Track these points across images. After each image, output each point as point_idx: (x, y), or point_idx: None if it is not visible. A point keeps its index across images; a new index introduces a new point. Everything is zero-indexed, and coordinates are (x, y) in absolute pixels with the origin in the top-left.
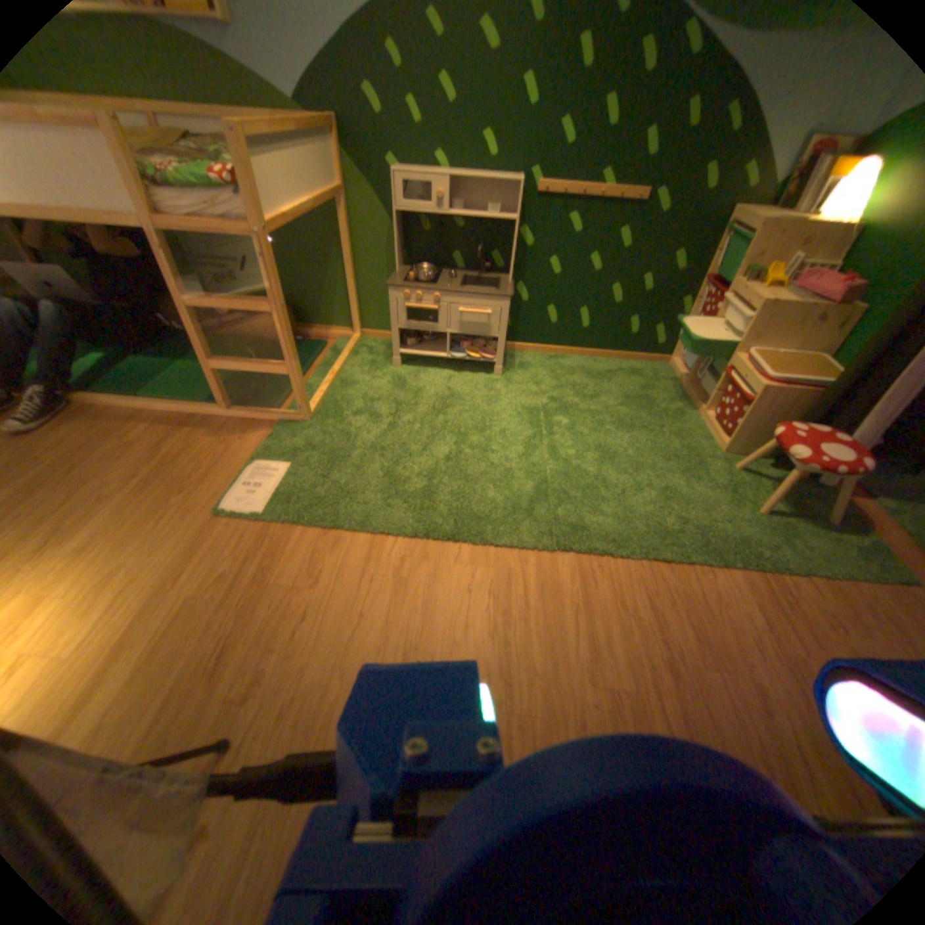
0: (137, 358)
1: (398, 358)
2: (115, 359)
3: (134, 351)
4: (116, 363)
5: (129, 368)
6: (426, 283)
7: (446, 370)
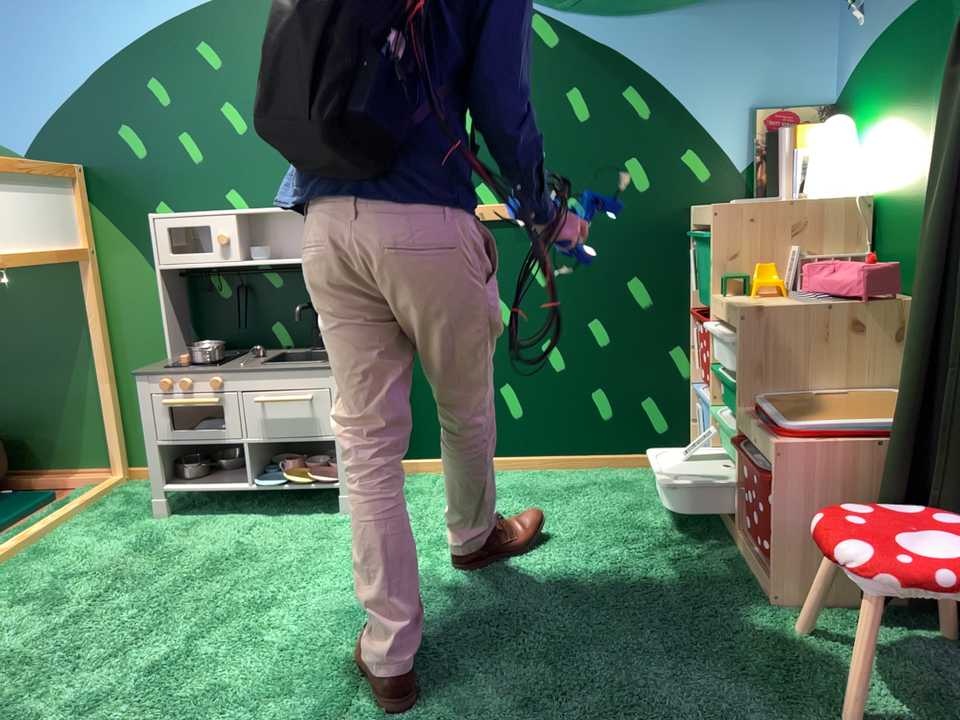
0: None
1: (158, 504)
2: None
3: None
4: None
5: None
6: (201, 367)
7: (250, 517)
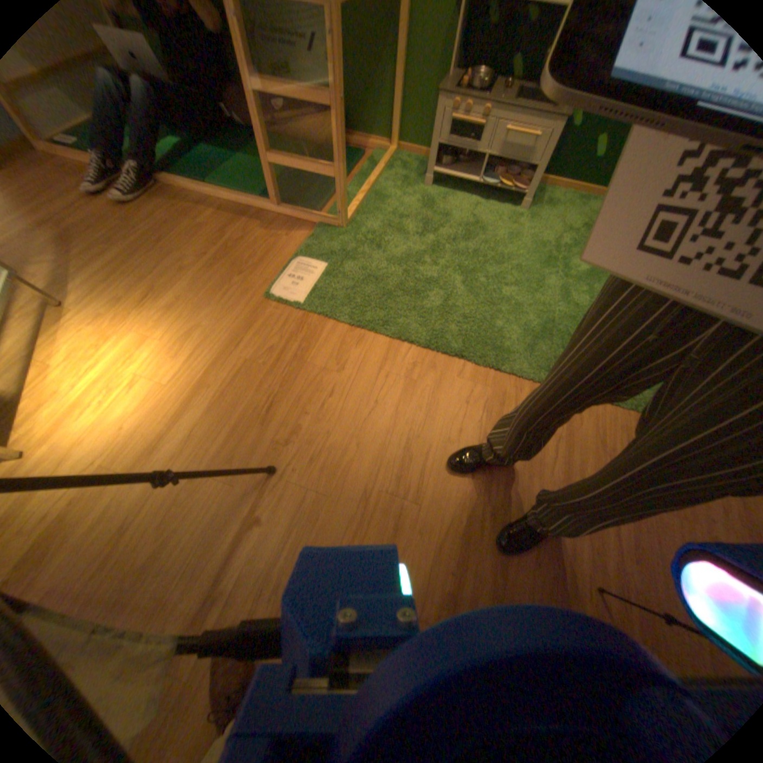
0: (204, 146)
1: (431, 177)
2: (186, 145)
3: (201, 139)
4: (187, 148)
5: (198, 154)
6: (480, 92)
7: (474, 196)
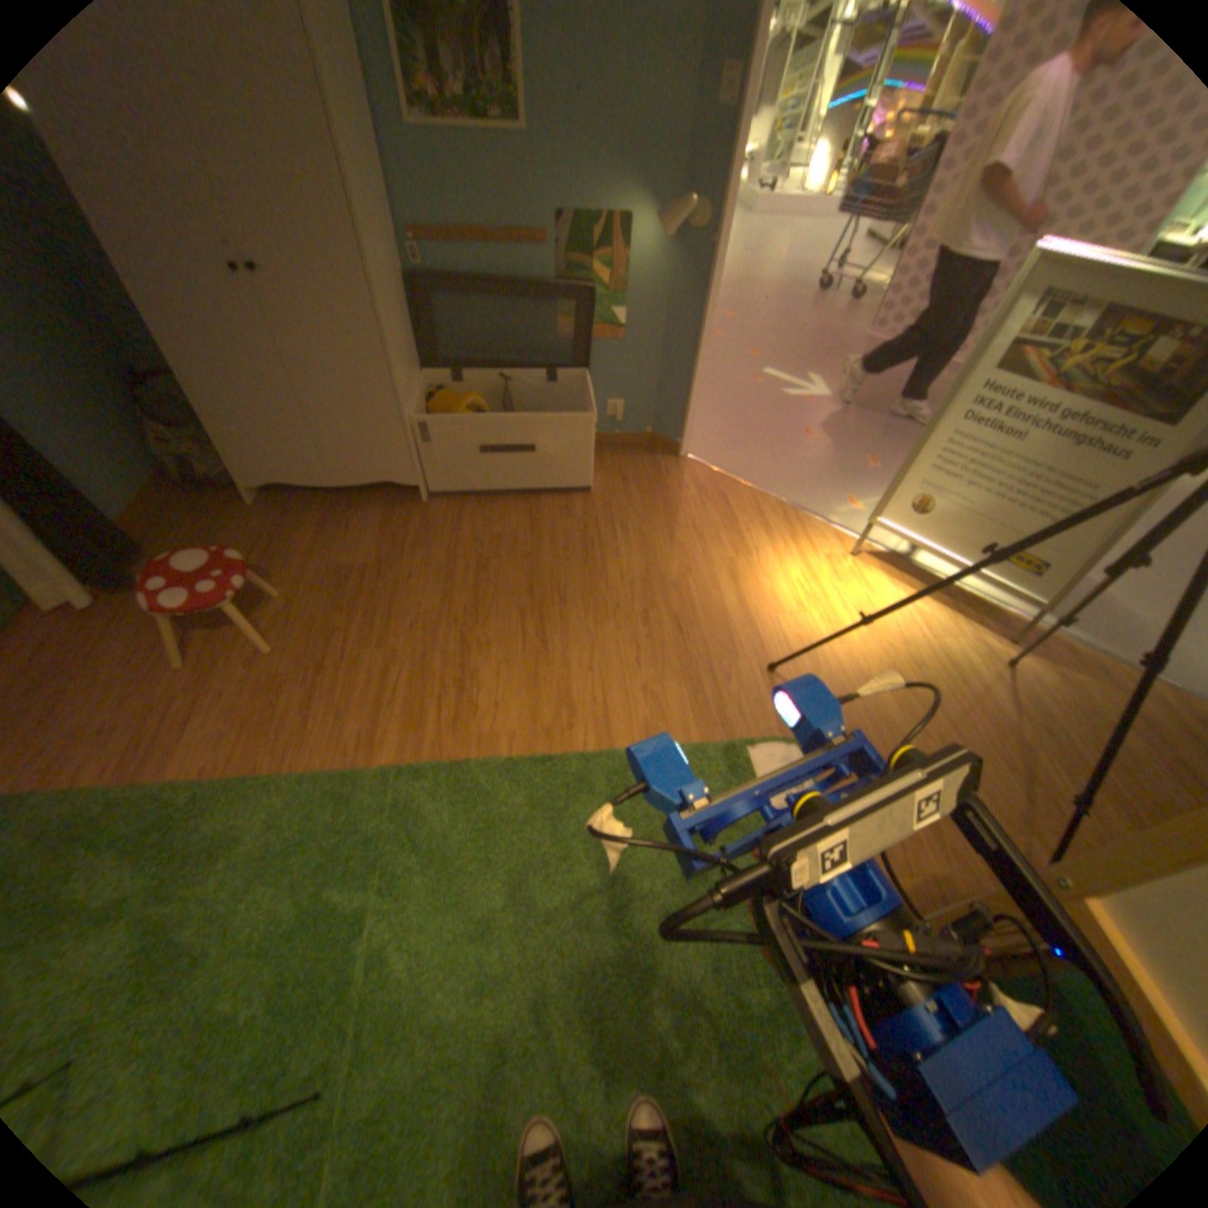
0: None
1: None
2: None
3: None
4: None
5: None
6: None
7: None
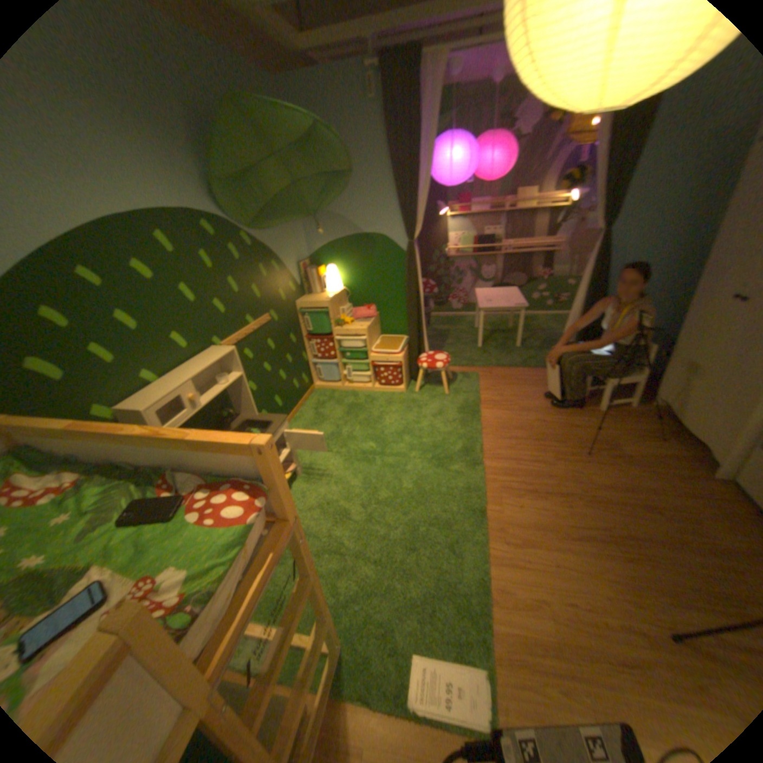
0: None
1: None
2: None
3: None
4: None
5: None
6: None
7: None
